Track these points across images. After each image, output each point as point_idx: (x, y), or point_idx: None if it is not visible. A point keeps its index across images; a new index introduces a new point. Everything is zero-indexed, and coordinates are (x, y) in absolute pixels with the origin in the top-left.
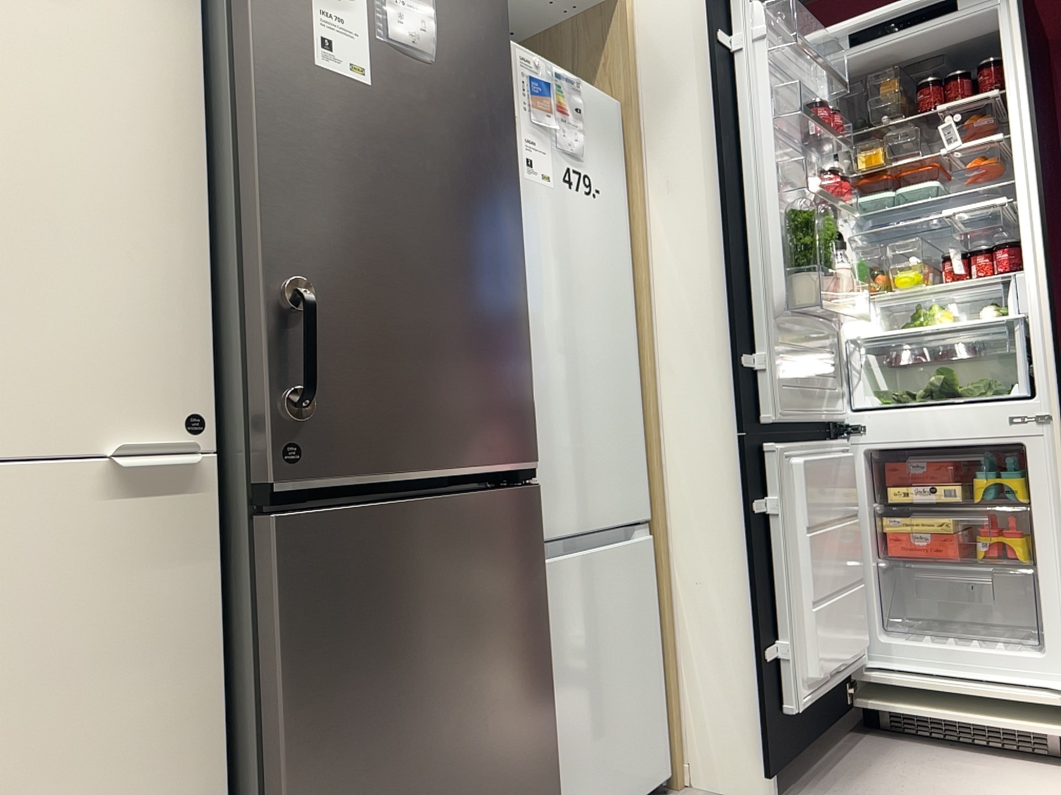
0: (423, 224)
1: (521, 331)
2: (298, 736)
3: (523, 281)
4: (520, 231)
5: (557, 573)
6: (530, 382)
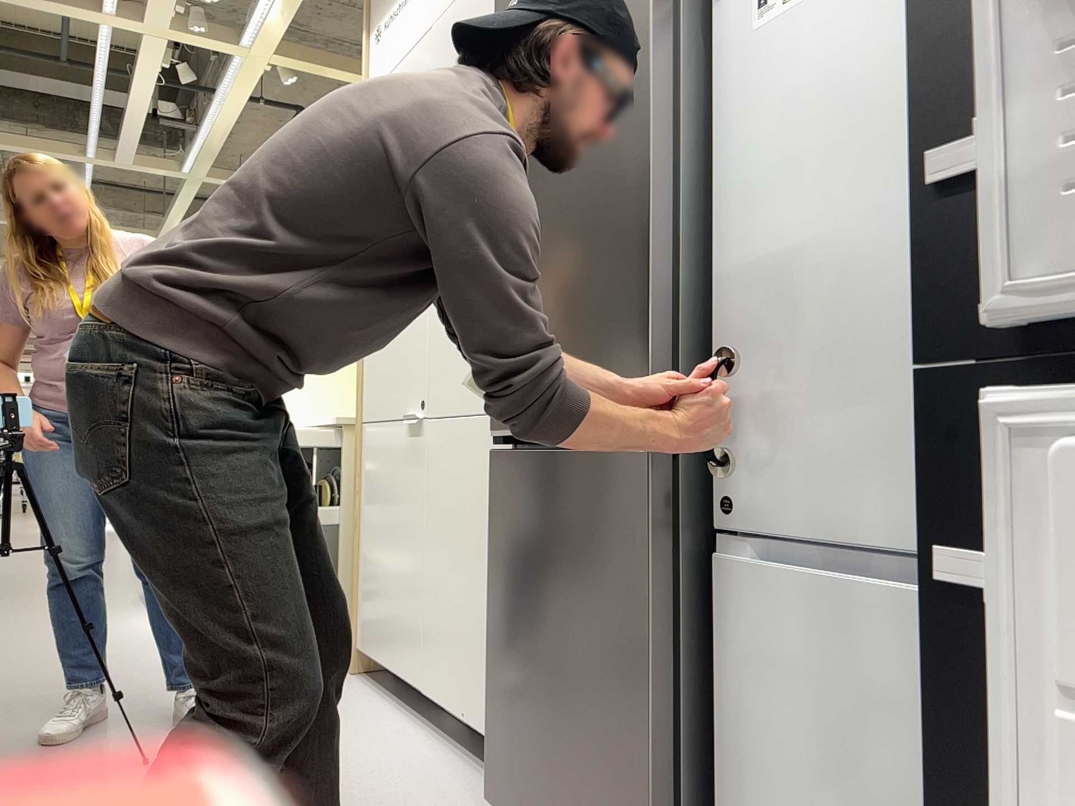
0: (558, 214)
1: (642, 273)
2: (493, 590)
3: (649, 212)
4: (649, 153)
5: (777, 590)
6: (648, 333)
